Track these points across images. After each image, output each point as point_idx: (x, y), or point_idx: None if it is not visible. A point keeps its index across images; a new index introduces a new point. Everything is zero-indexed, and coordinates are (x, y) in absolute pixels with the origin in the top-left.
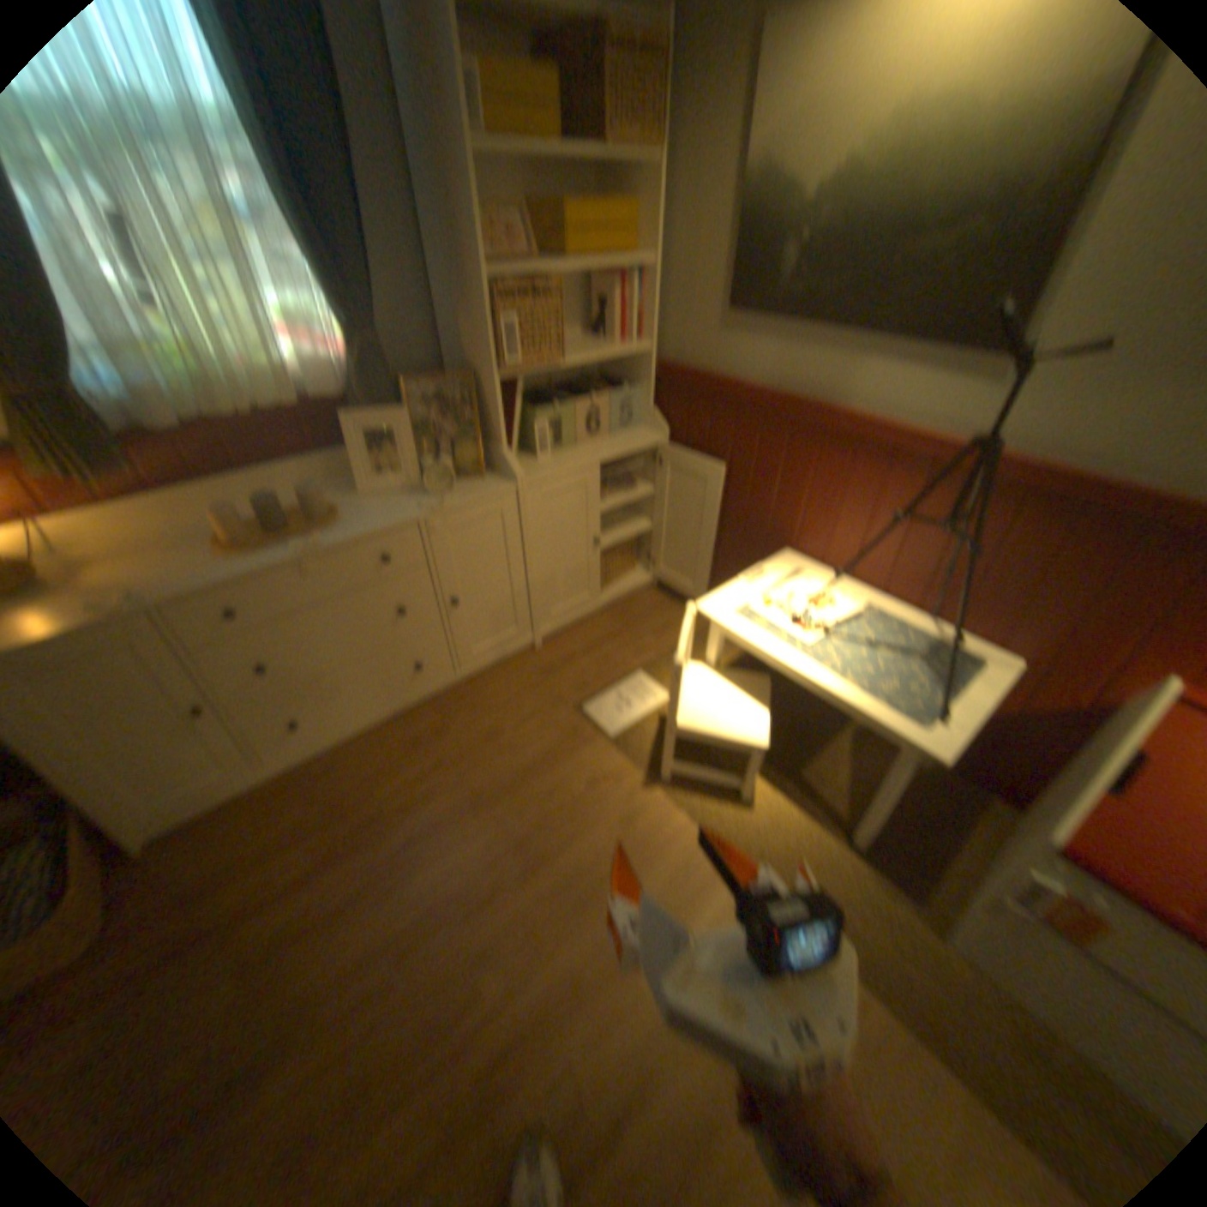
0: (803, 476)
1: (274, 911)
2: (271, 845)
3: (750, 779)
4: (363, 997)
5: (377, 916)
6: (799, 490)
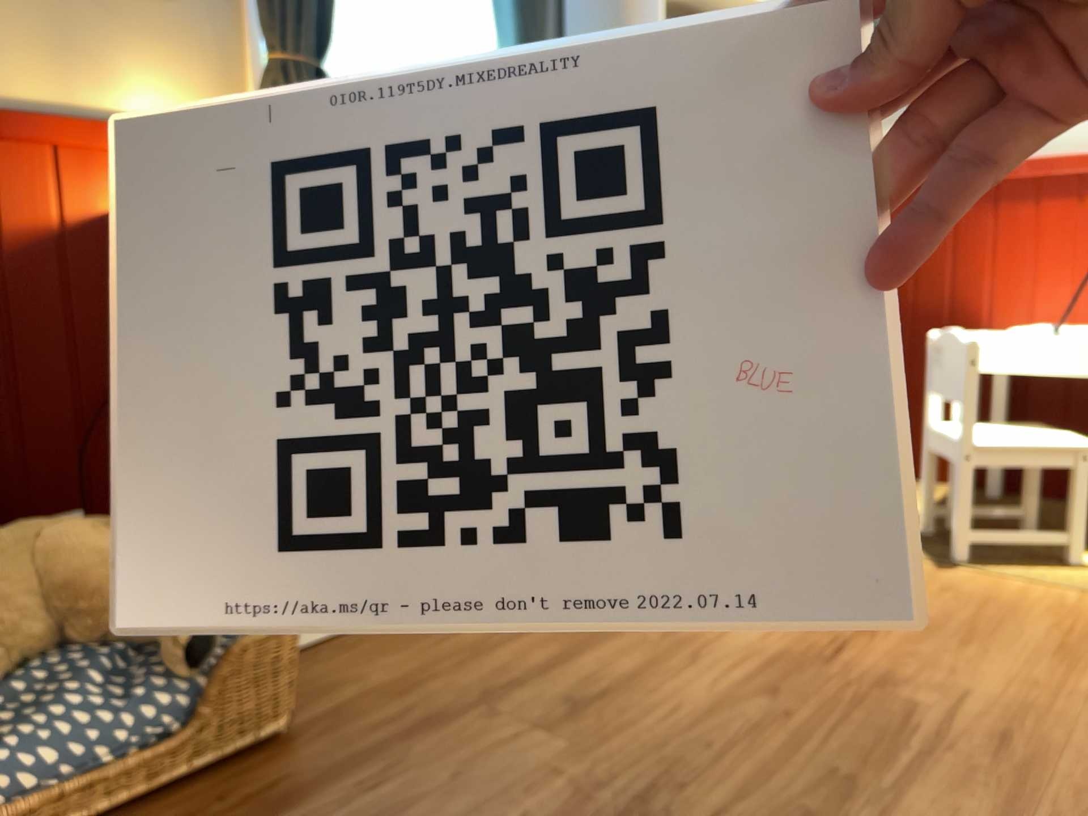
0: (981, 238)
1: (536, 680)
2: (471, 640)
3: (1080, 510)
4: (749, 719)
5: (694, 669)
6: (980, 255)
